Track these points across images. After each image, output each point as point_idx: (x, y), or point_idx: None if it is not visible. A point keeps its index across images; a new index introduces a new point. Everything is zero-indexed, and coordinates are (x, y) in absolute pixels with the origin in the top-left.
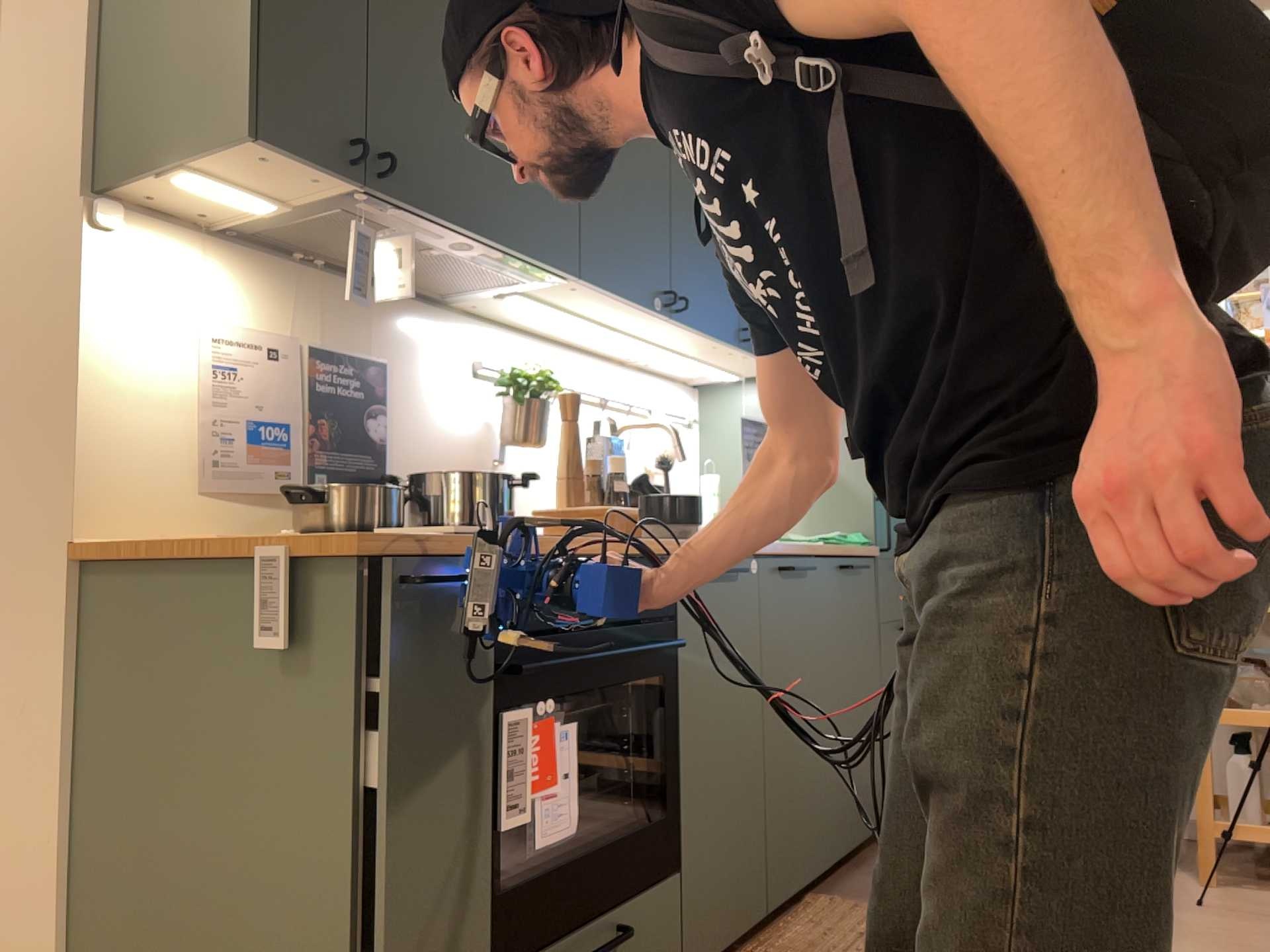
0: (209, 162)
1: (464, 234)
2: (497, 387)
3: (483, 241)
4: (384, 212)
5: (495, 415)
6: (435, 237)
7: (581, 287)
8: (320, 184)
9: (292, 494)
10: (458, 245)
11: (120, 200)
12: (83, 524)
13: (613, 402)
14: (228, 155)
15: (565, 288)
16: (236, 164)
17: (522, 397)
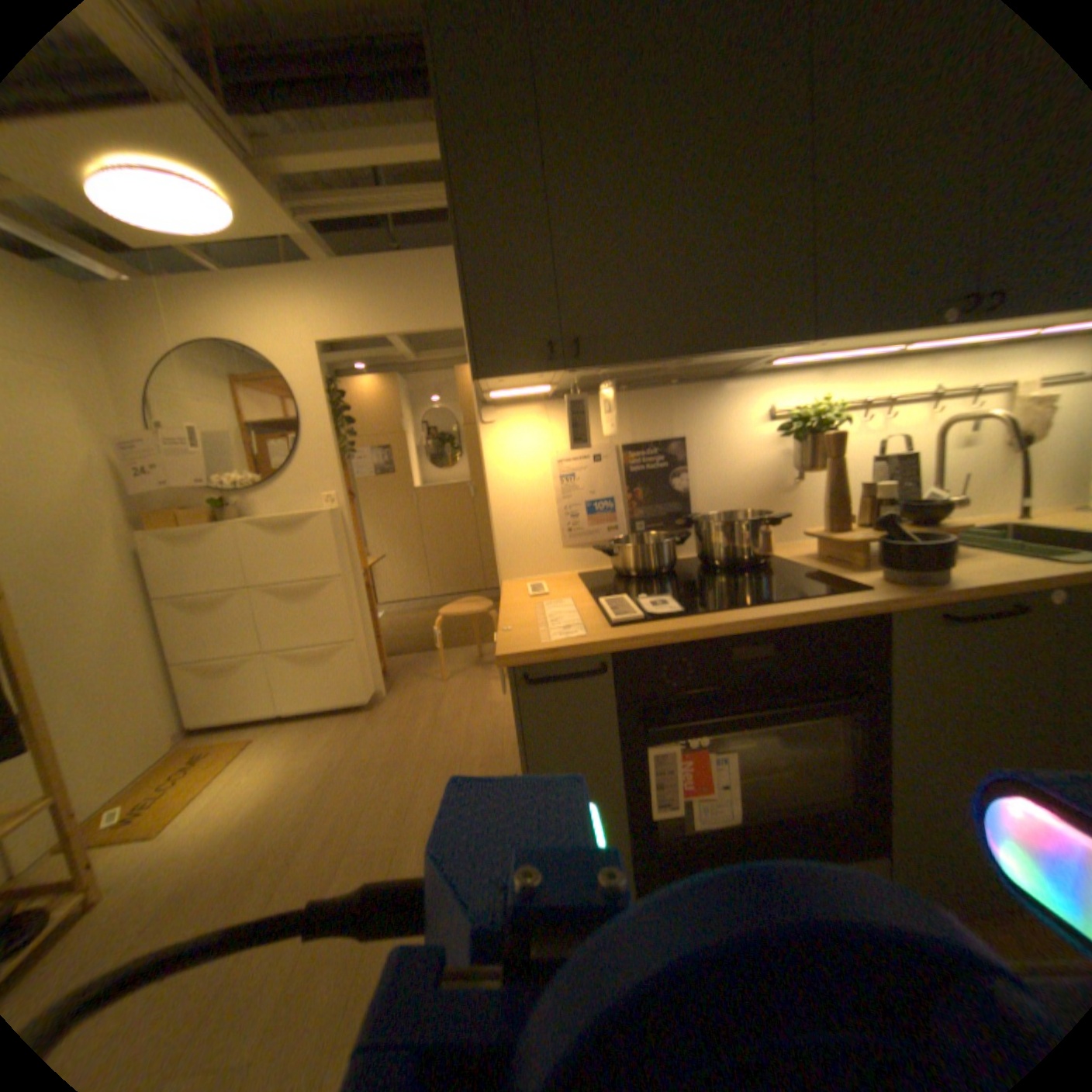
0: (486, 386)
1: (672, 358)
2: (783, 430)
3: (693, 355)
4: (600, 370)
5: (791, 446)
6: (657, 364)
7: (832, 340)
8: (546, 374)
9: (611, 543)
10: (682, 361)
11: (495, 401)
12: (504, 573)
13: (953, 392)
14: (485, 384)
15: (818, 344)
16: (497, 383)
17: (815, 428)
